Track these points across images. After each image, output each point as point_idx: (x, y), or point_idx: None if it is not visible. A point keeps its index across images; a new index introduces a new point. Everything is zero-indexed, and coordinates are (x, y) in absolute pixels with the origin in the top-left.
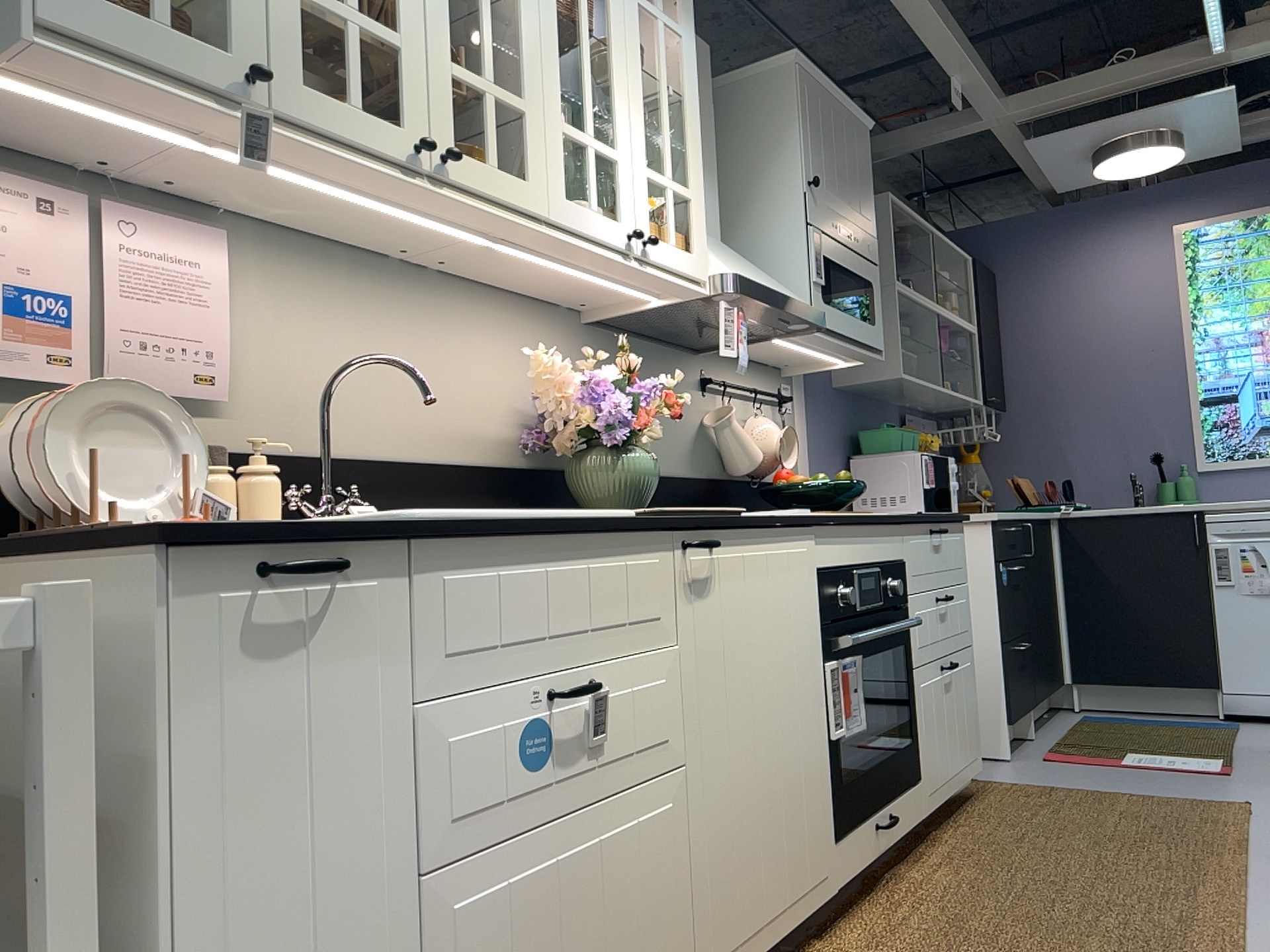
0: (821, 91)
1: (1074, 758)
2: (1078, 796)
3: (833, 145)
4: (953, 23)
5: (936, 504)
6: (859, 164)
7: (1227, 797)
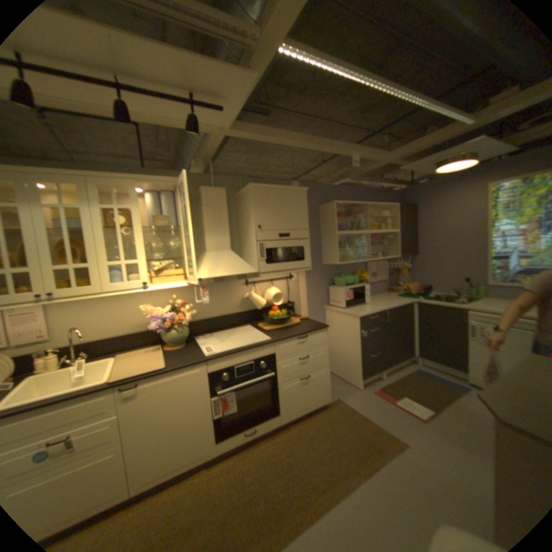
0: (268, 190)
1: (382, 396)
2: (355, 420)
3: (276, 206)
4: (338, 141)
5: (352, 304)
6: (294, 207)
7: (405, 440)
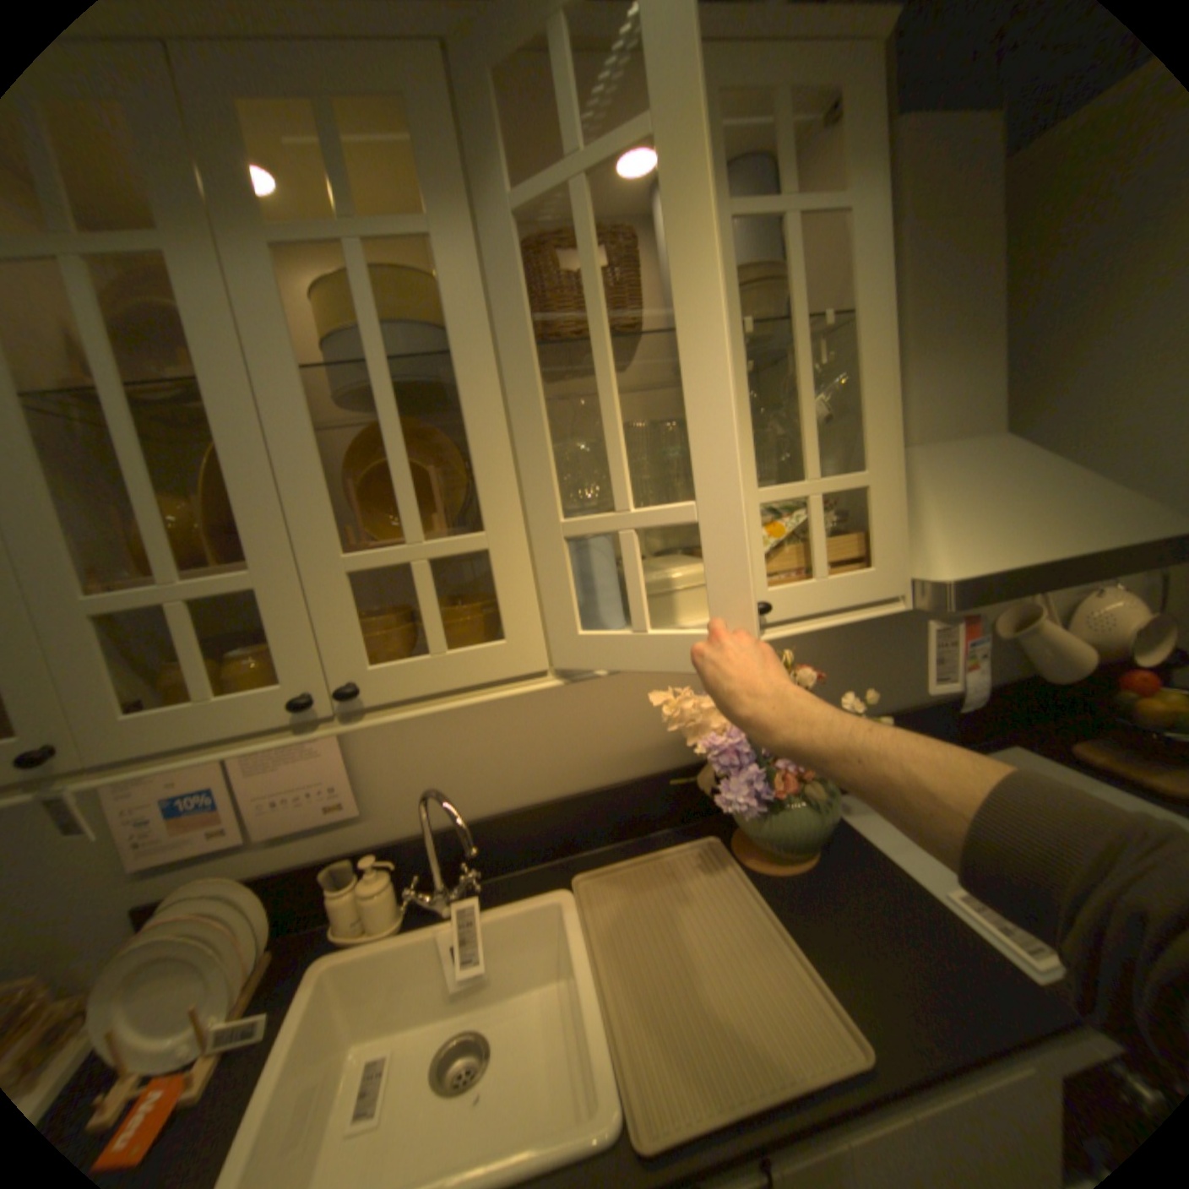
0: None
1: None
2: None
3: None
4: None
5: None
6: None
7: None
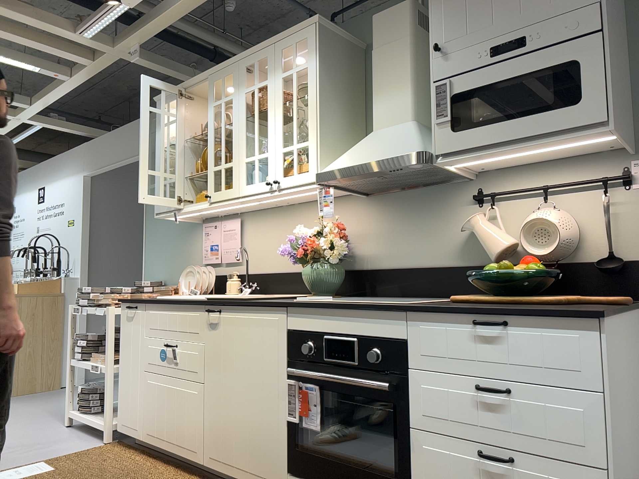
0: None
1: None
2: None
3: None
4: None
5: None
6: None
7: None
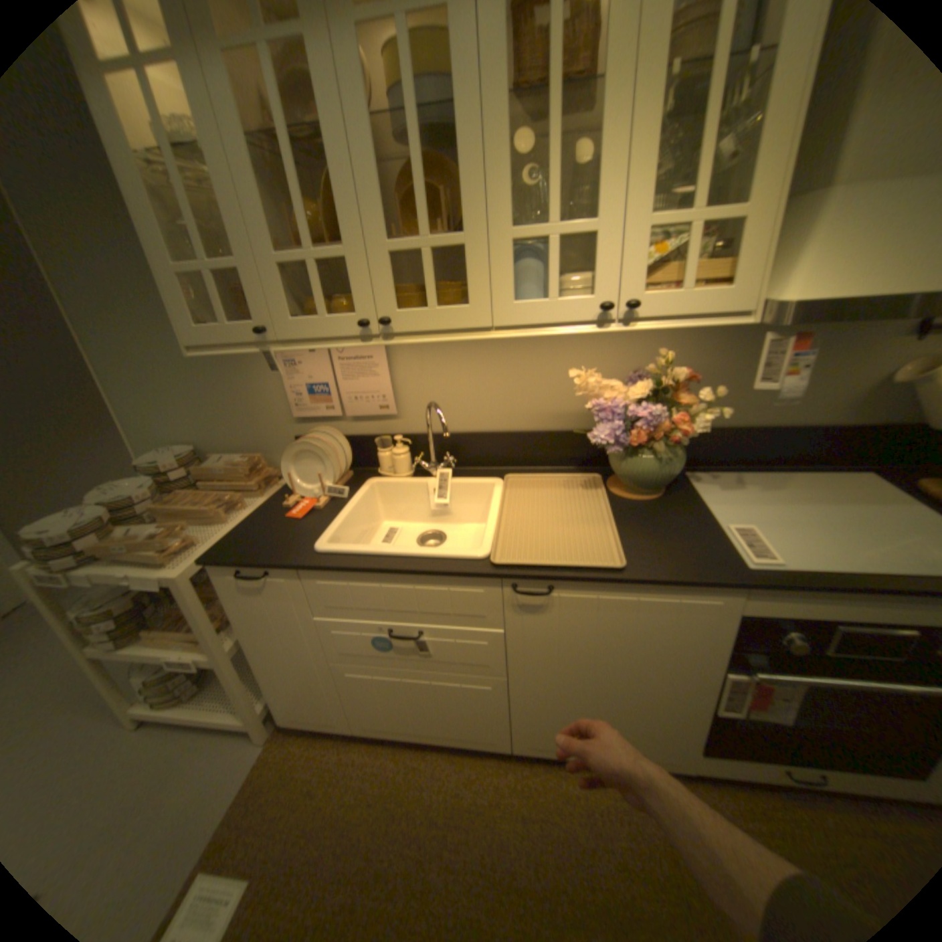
0: None
1: None
2: None
3: None
4: None
5: None
6: None
7: None
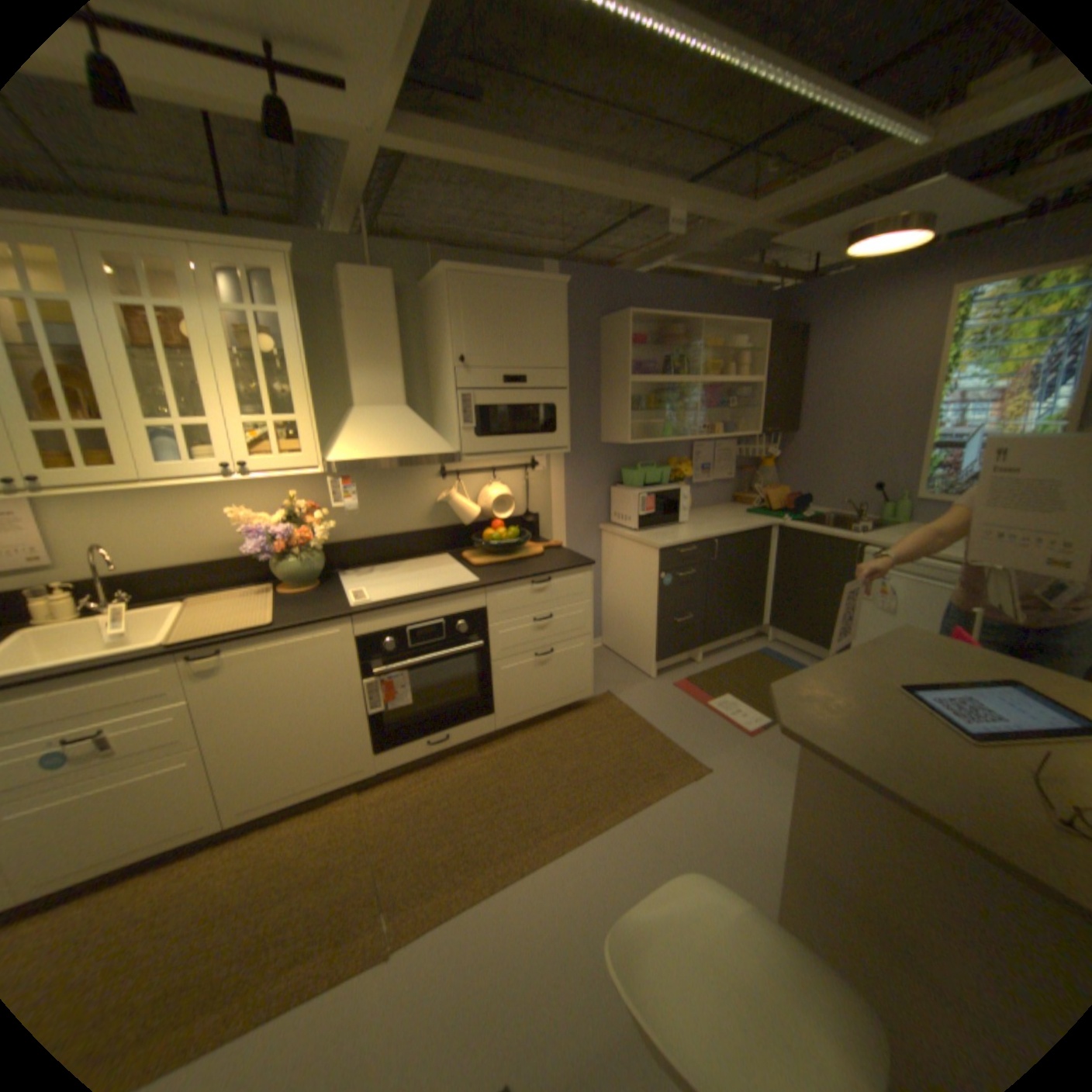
0: (483, 279)
1: (688, 690)
2: (630, 728)
3: (500, 316)
4: (638, 172)
5: (652, 523)
6: (540, 319)
7: (709, 761)
